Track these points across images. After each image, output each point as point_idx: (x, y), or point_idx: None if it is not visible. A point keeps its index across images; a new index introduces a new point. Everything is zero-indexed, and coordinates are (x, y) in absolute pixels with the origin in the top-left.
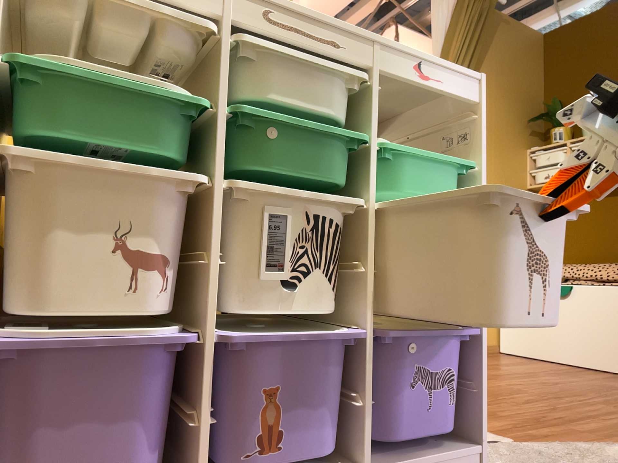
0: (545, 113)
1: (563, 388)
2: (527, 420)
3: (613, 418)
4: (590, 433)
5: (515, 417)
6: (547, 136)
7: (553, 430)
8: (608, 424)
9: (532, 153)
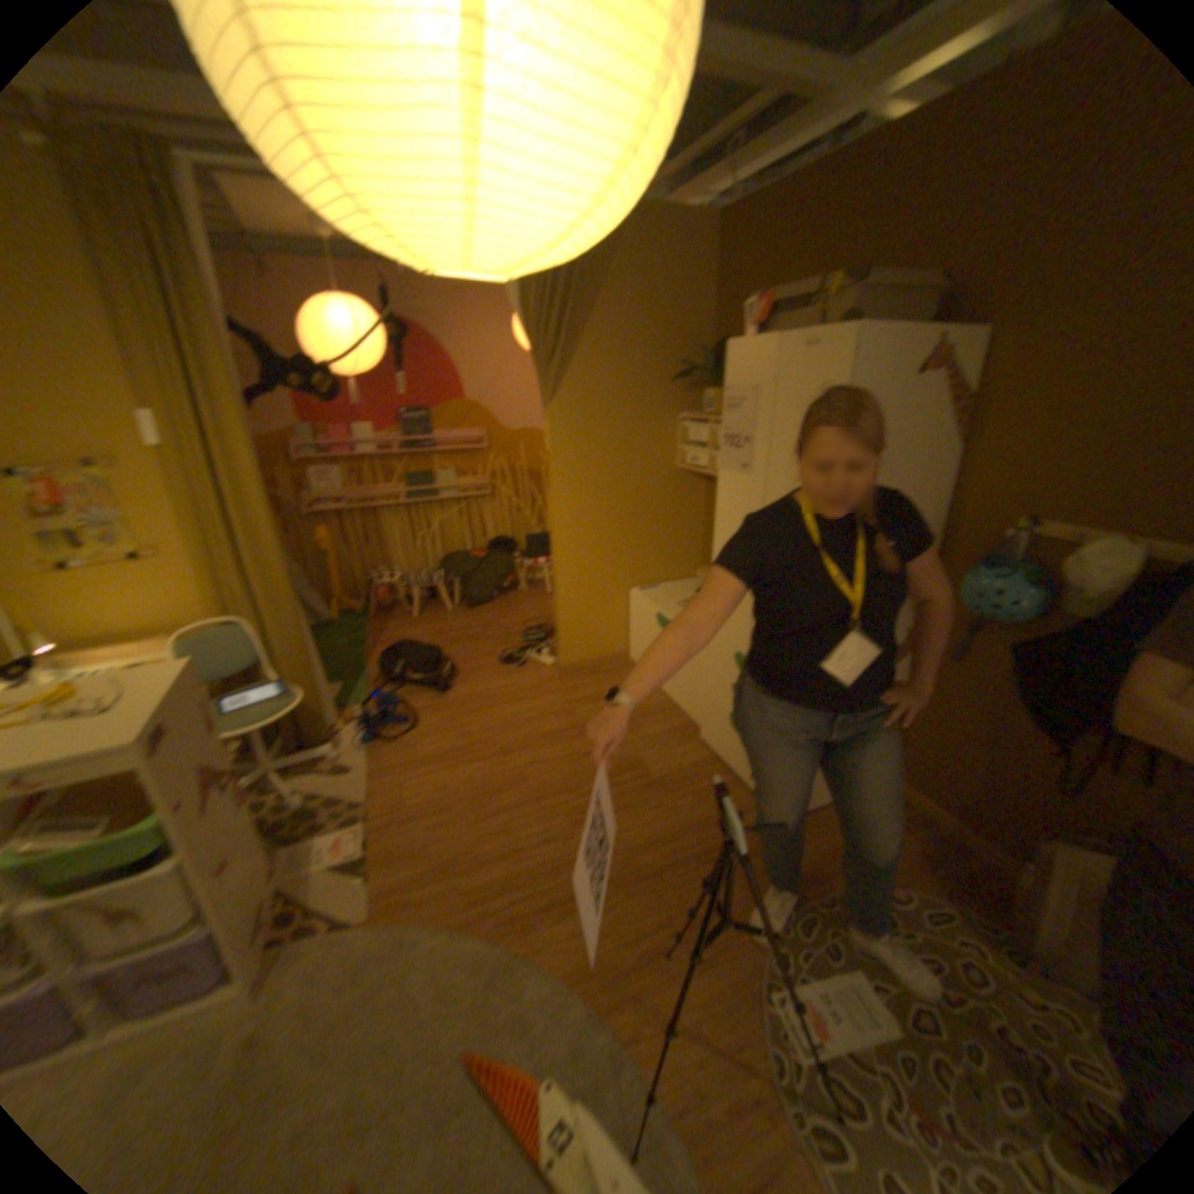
0: (706, 360)
1: (570, 782)
2: (430, 877)
3: (527, 867)
4: (458, 907)
5: (431, 866)
6: (704, 398)
7: (429, 901)
8: (501, 884)
9: (684, 424)
